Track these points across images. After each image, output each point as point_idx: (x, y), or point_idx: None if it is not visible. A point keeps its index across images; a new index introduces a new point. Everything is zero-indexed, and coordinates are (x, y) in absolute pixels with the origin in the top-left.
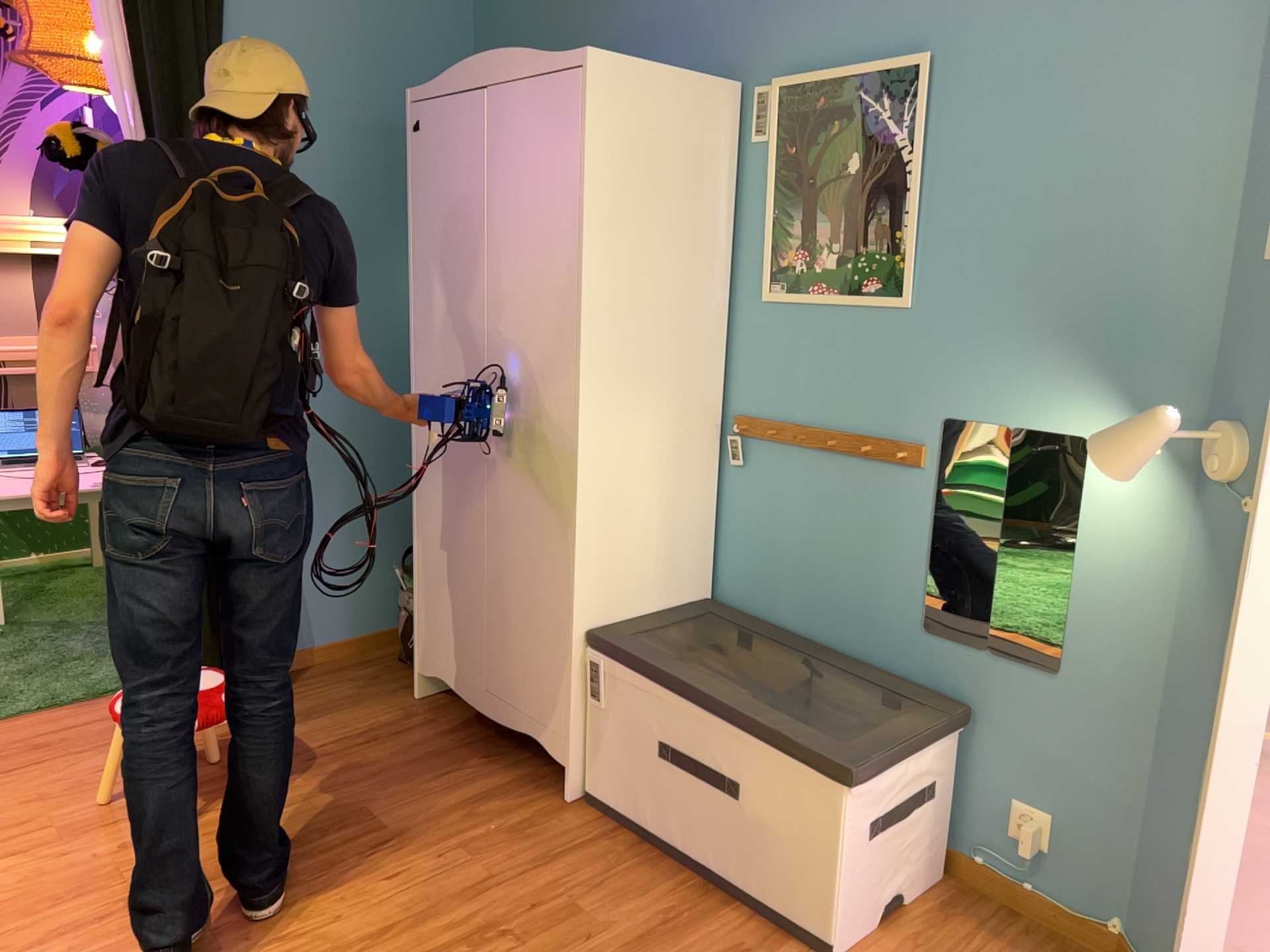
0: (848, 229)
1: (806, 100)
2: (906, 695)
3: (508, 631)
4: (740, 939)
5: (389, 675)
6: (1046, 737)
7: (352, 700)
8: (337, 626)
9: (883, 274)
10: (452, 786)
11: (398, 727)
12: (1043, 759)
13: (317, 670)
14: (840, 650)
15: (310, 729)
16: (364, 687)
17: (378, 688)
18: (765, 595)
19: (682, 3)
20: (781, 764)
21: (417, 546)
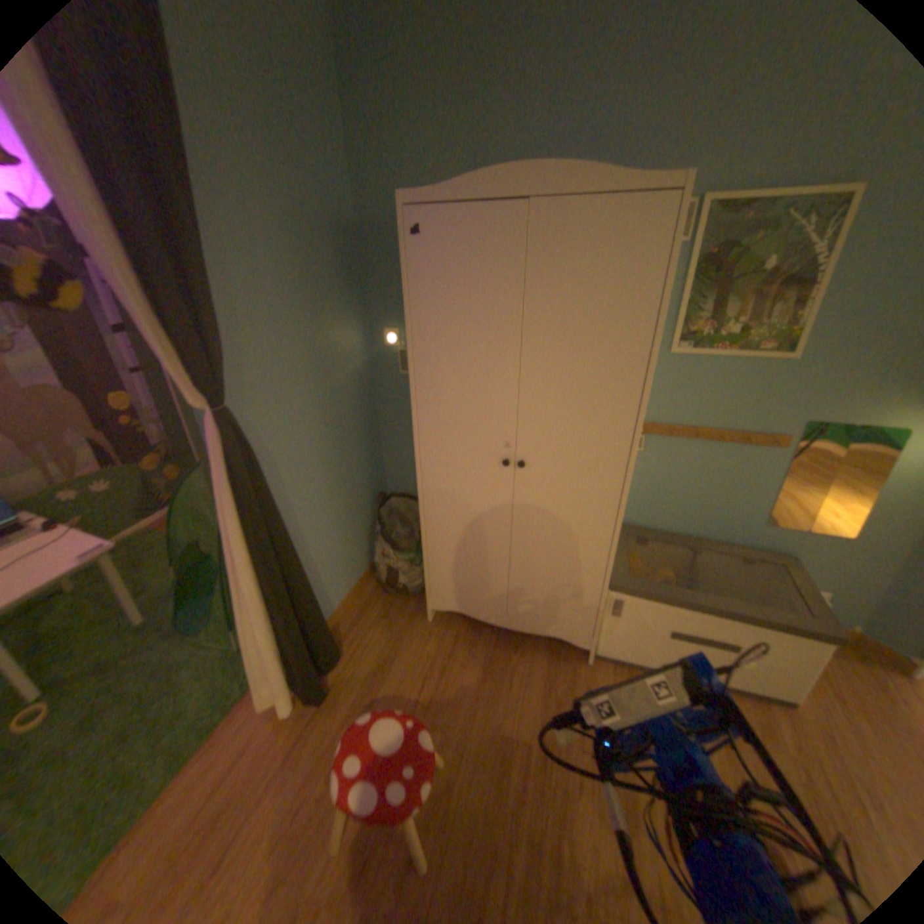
0: (758, 306)
1: (738, 209)
2: (771, 560)
3: (529, 585)
4: (757, 719)
5: (395, 608)
6: (840, 564)
7: (396, 641)
8: (343, 590)
9: (783, 336)
10: (527, 685)
11: (447, 651)
12: (836, 573)
13: (347, 625)
14: (706, 537)
15: (398, 681)
16: (391, 626)
17: (401, 622)
18: (652, 515)
19: (607, 112)
20: (782, 636)
21: (431, 543)
